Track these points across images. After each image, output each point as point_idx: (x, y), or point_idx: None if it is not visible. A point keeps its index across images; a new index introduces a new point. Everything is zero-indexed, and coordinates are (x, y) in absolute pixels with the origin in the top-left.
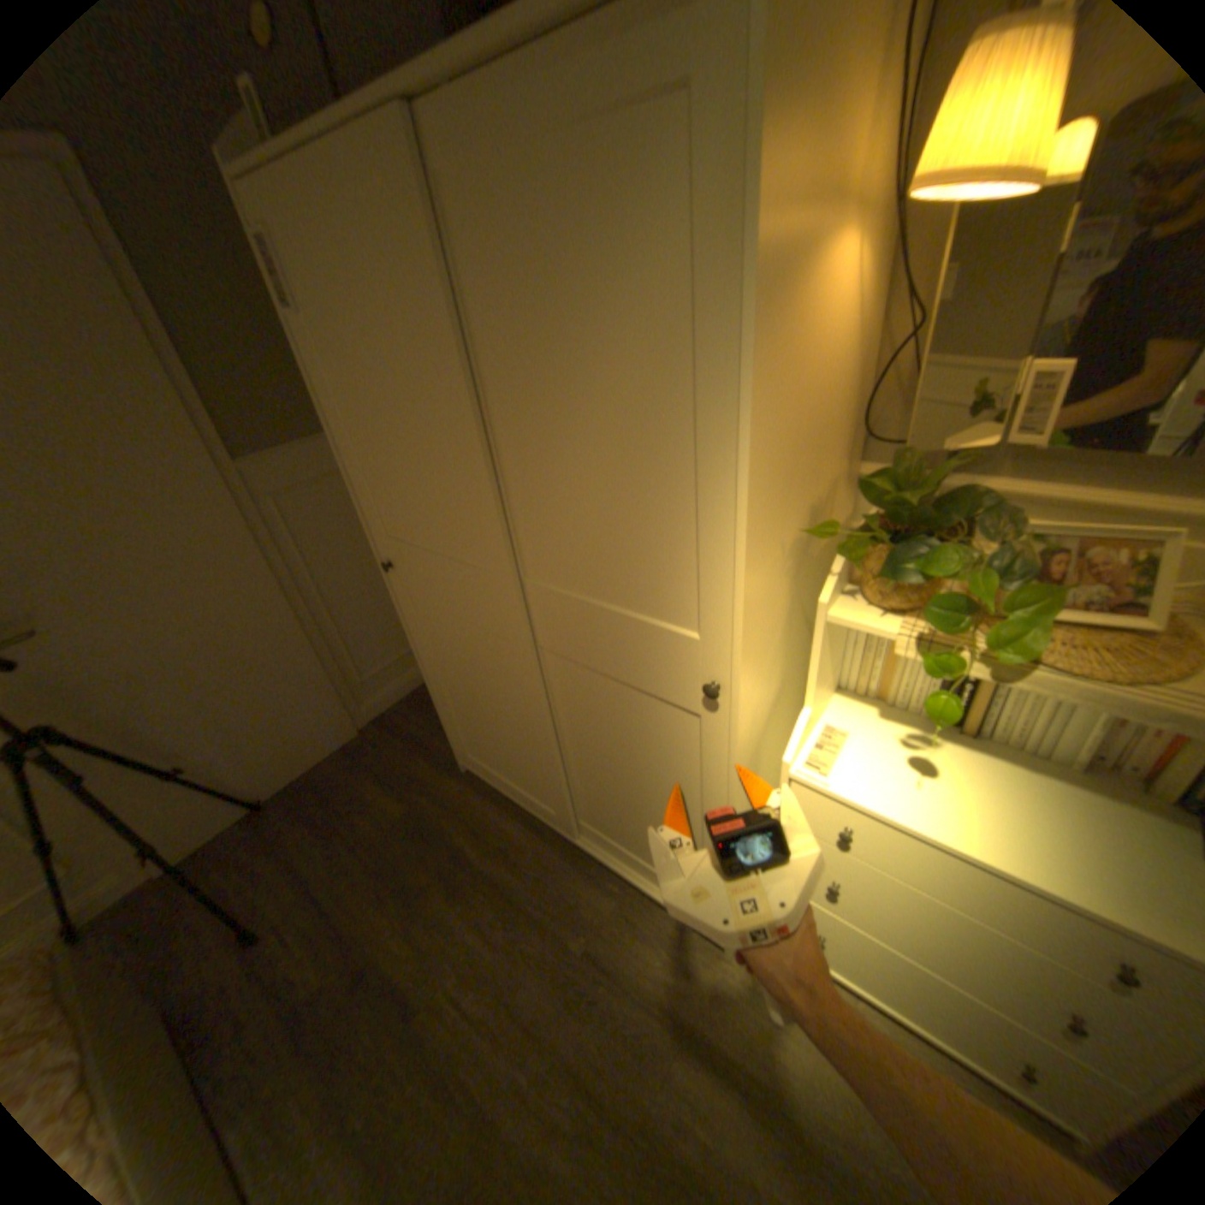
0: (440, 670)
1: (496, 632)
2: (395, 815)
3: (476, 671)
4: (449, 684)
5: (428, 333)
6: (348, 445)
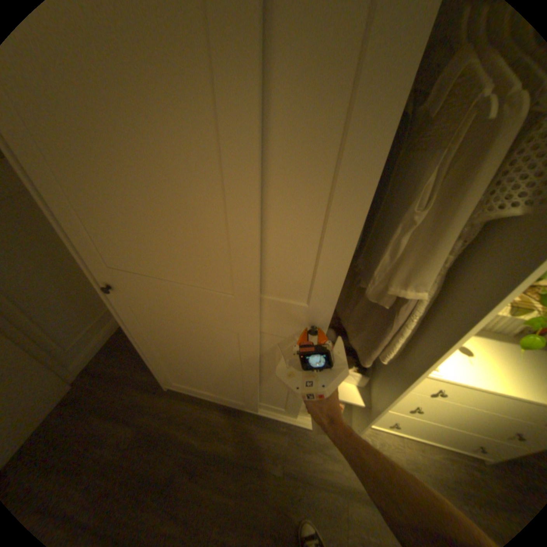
0: (154, 346)
1: (225, 328)
2: (126, 437)
3: (194, 347)
4: (161, 353)
5: (211, 85)
6: (53, 193)
